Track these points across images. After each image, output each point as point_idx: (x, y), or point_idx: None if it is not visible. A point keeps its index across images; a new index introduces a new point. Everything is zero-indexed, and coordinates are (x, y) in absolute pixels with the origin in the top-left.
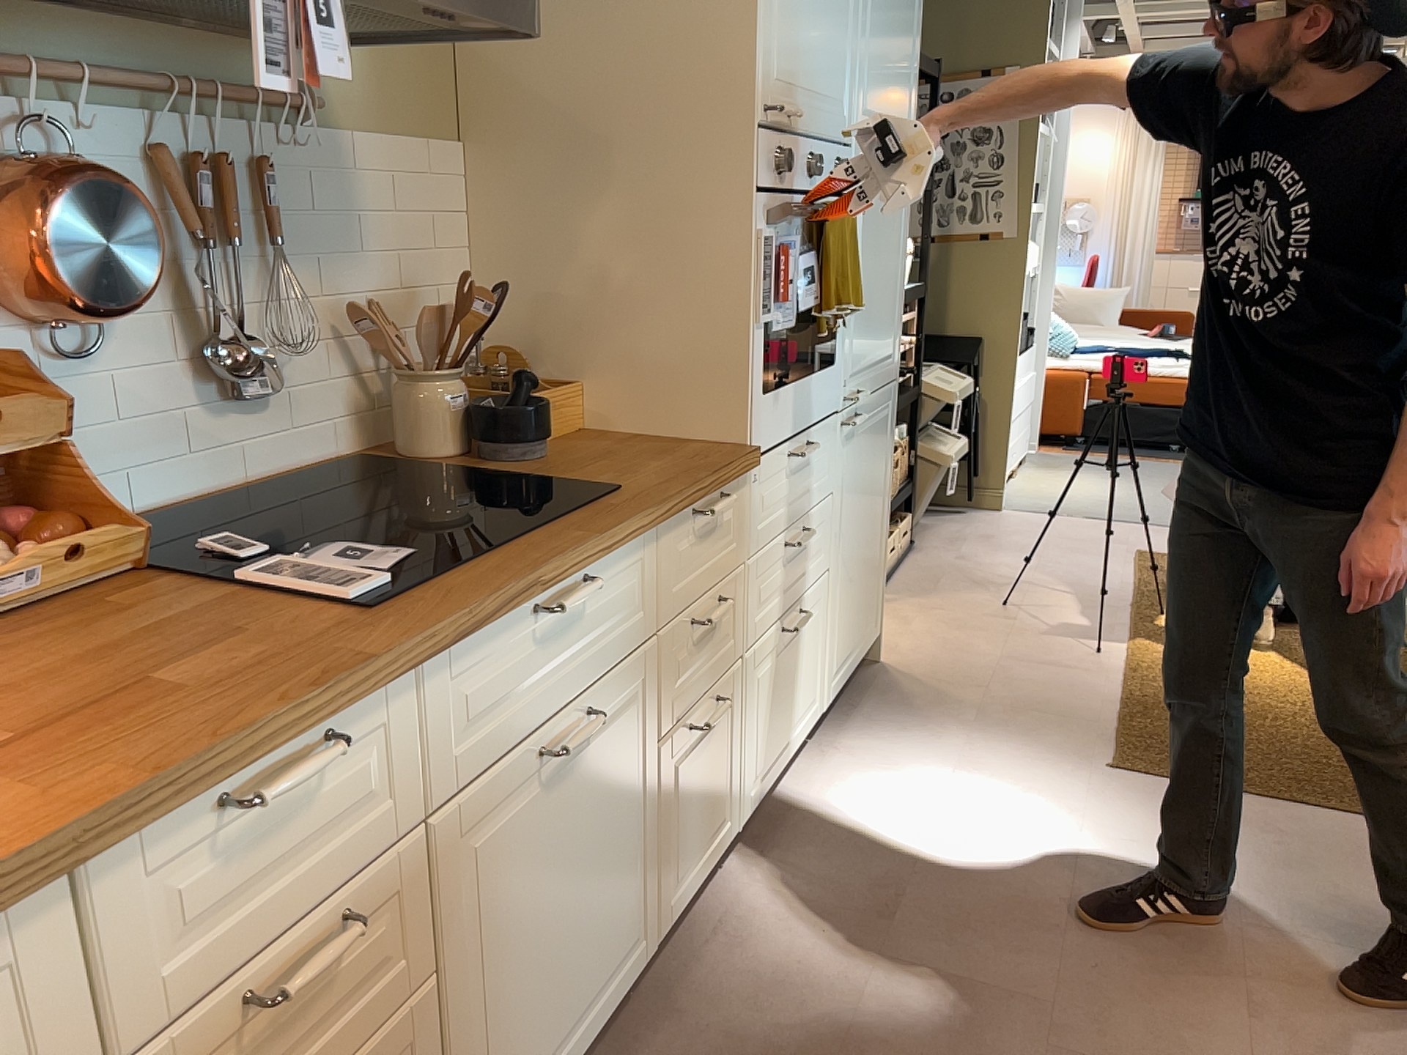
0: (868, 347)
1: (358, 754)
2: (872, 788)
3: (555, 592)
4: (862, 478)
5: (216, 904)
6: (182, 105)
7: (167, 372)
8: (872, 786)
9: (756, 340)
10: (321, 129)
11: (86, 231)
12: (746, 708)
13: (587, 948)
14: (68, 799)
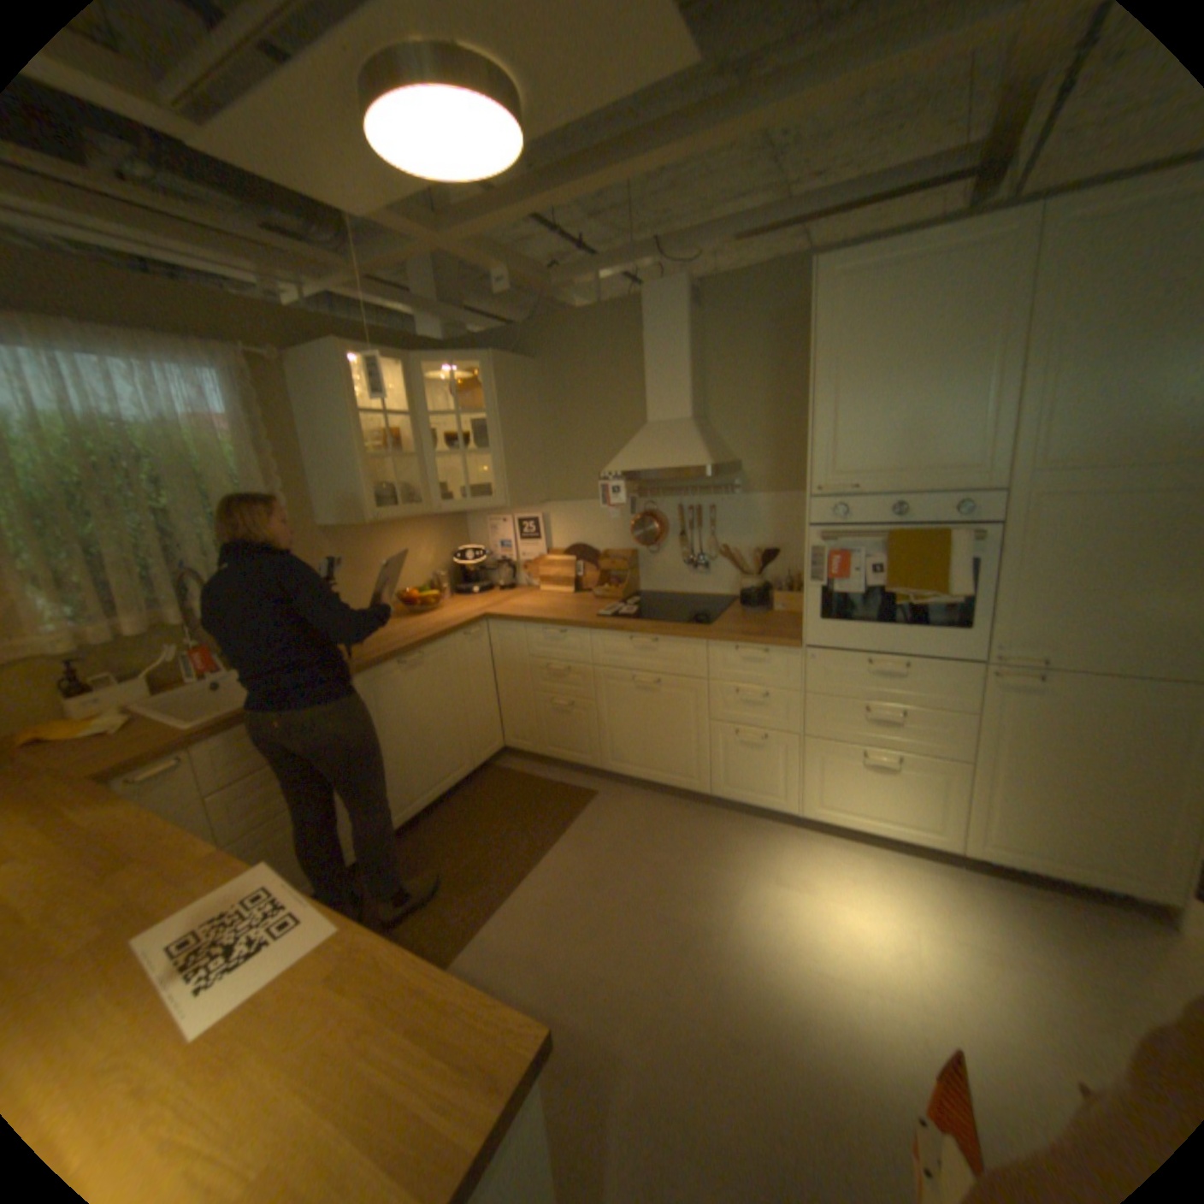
0: (1073, 635)
1: (575, 640)
2: (918, 898)
3: (642, 638)
4: (1069, 734)
5: (545, 646)
6: (691, 494)
7: (677, 561)
8: (921, 898)
9: (808, 593)
10: (741, 494)
11: (638, 528)
12: (804, 762)
13: (661, 754)
14: (527, 616)
